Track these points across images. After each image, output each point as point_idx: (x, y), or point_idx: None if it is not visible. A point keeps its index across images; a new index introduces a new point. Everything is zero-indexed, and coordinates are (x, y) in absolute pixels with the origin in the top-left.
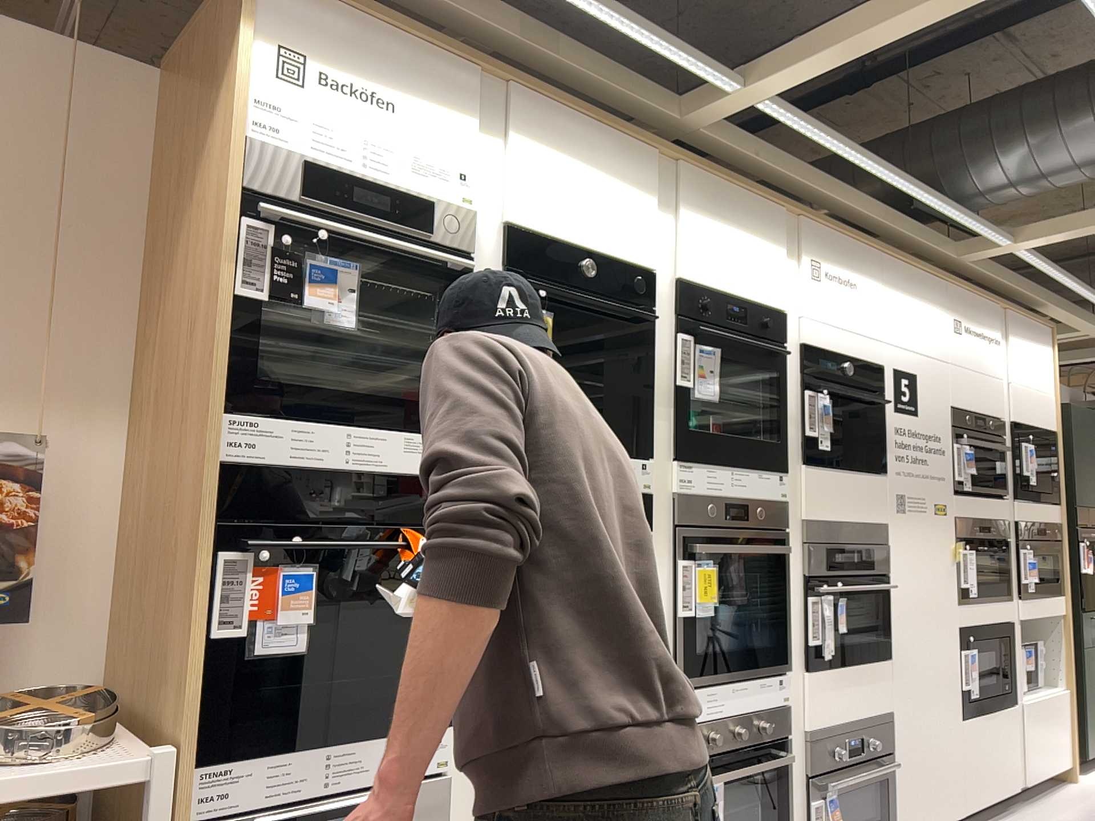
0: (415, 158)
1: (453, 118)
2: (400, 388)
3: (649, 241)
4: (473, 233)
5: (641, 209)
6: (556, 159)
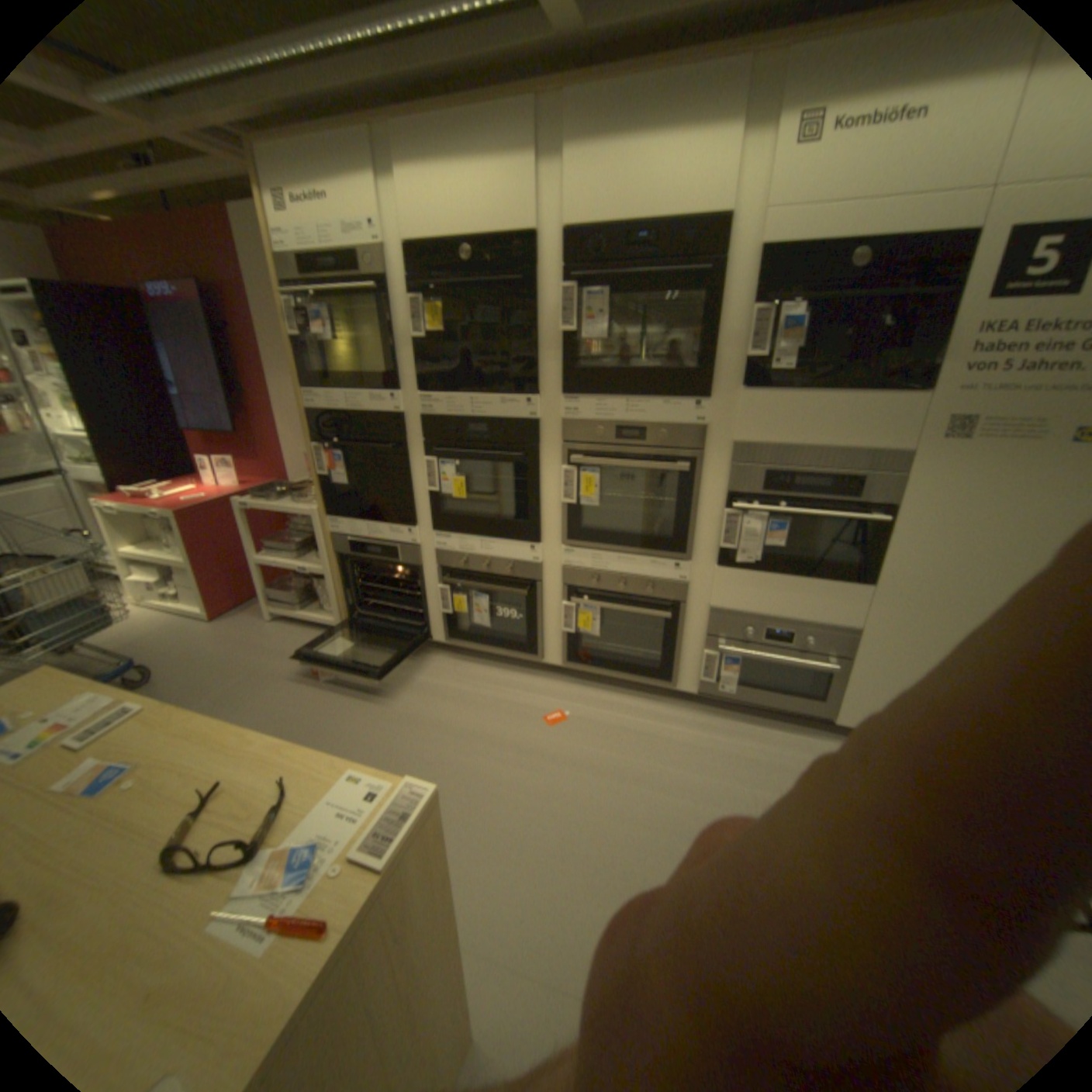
0: (336, 220)
1: (351, 174)
2: (372, 367)
3: (531, 197)
4: (377, 259)
5: (519, 165)
6: (428, 162)
